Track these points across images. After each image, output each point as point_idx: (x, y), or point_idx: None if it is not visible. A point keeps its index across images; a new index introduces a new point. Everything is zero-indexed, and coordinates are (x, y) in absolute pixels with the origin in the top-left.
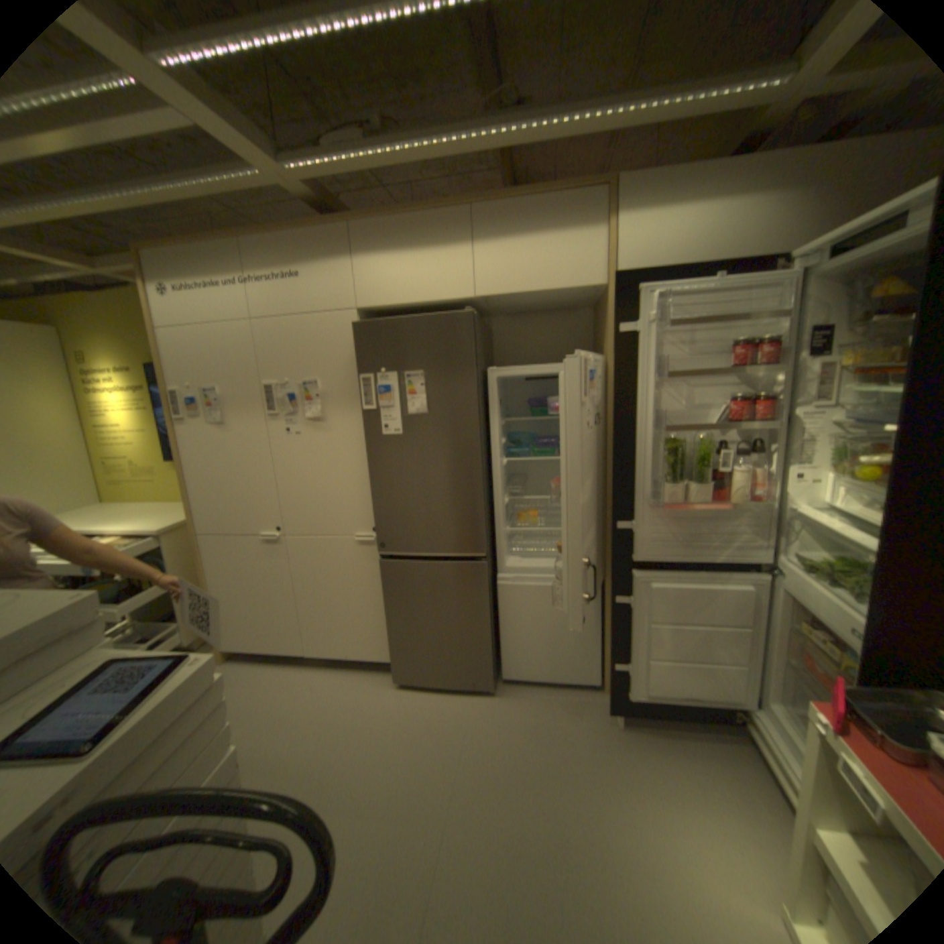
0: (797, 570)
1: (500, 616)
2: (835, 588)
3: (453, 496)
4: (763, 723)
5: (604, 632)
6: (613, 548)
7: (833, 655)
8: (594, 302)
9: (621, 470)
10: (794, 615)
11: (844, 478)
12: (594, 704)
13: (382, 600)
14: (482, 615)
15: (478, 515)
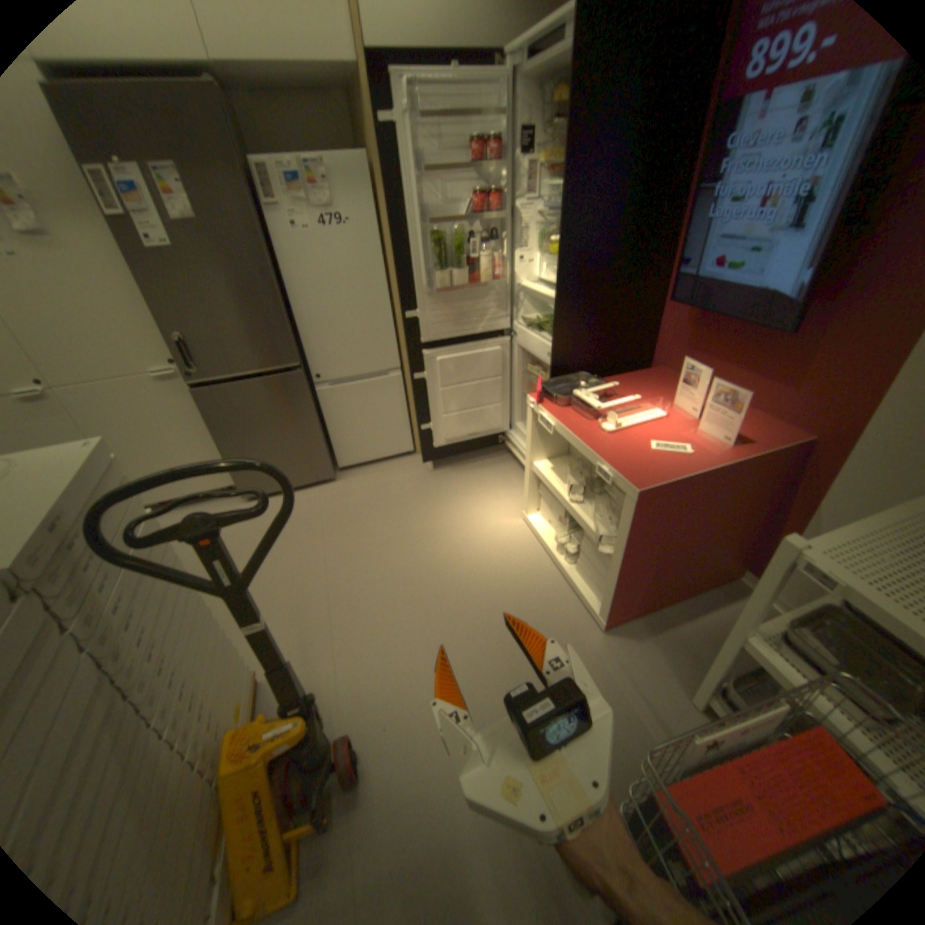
0: (522, 329)
1: (325, 419)
2: (541, 334)
3: (252, 311)
4: (511, 436)
5: (410, 411)
6: (405, 336)
7: (542, 378)
8: (346, 84)
9: (401, 266)
10: (523, 362)
11: (545, 257)
12: (411, 463)
13: (205, 431)
14: (310, 419)
15: (283, 327)
